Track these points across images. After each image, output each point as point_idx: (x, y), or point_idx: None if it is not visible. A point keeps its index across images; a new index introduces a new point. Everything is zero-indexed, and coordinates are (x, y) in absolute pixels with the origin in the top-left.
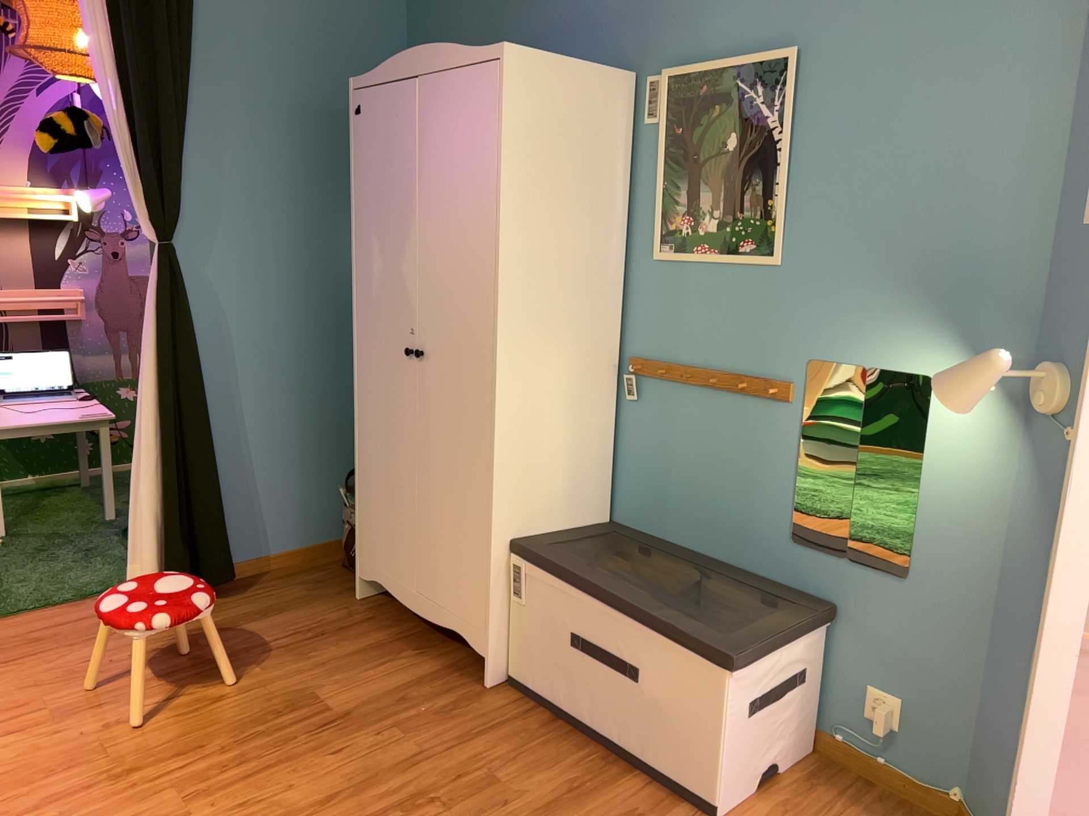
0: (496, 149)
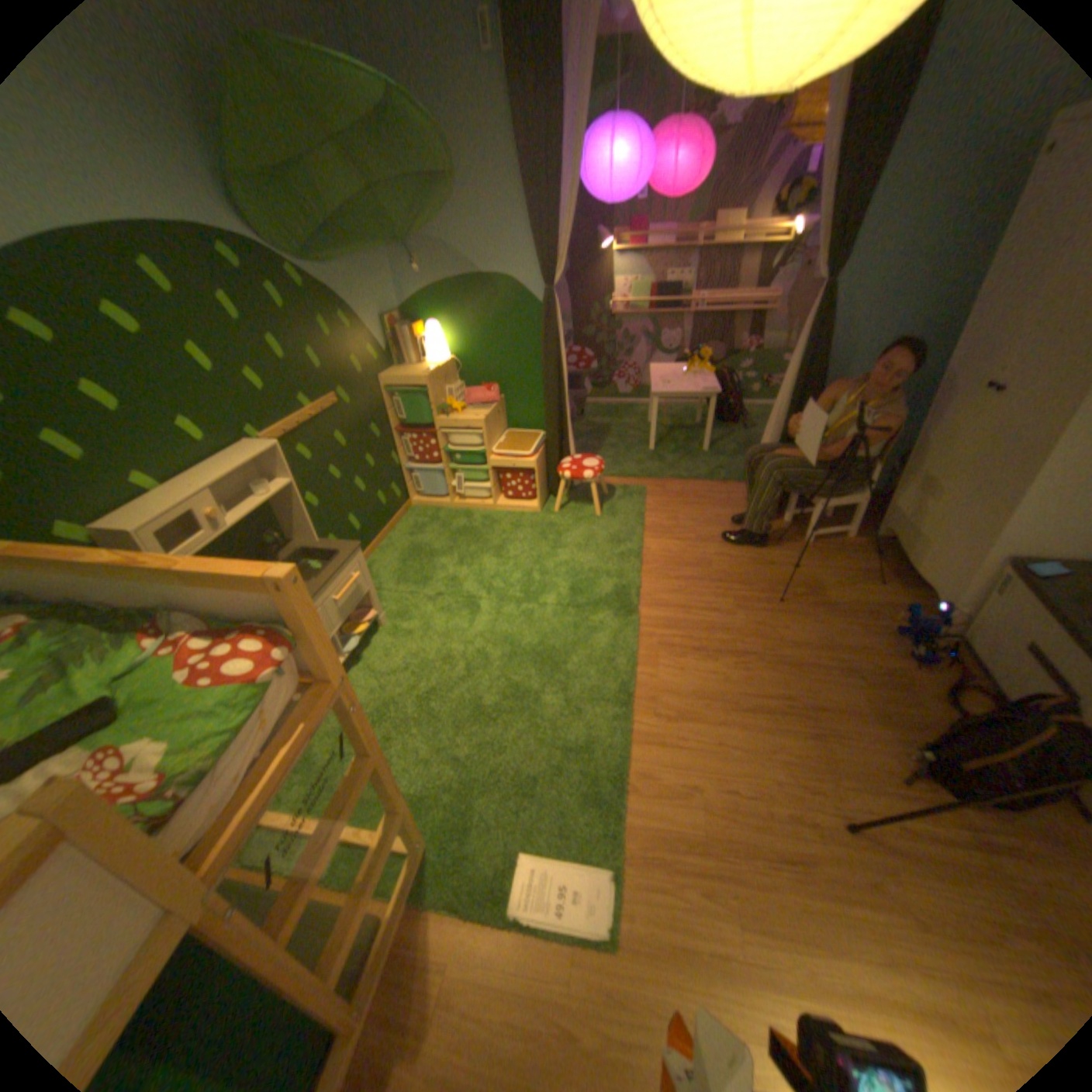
0: None
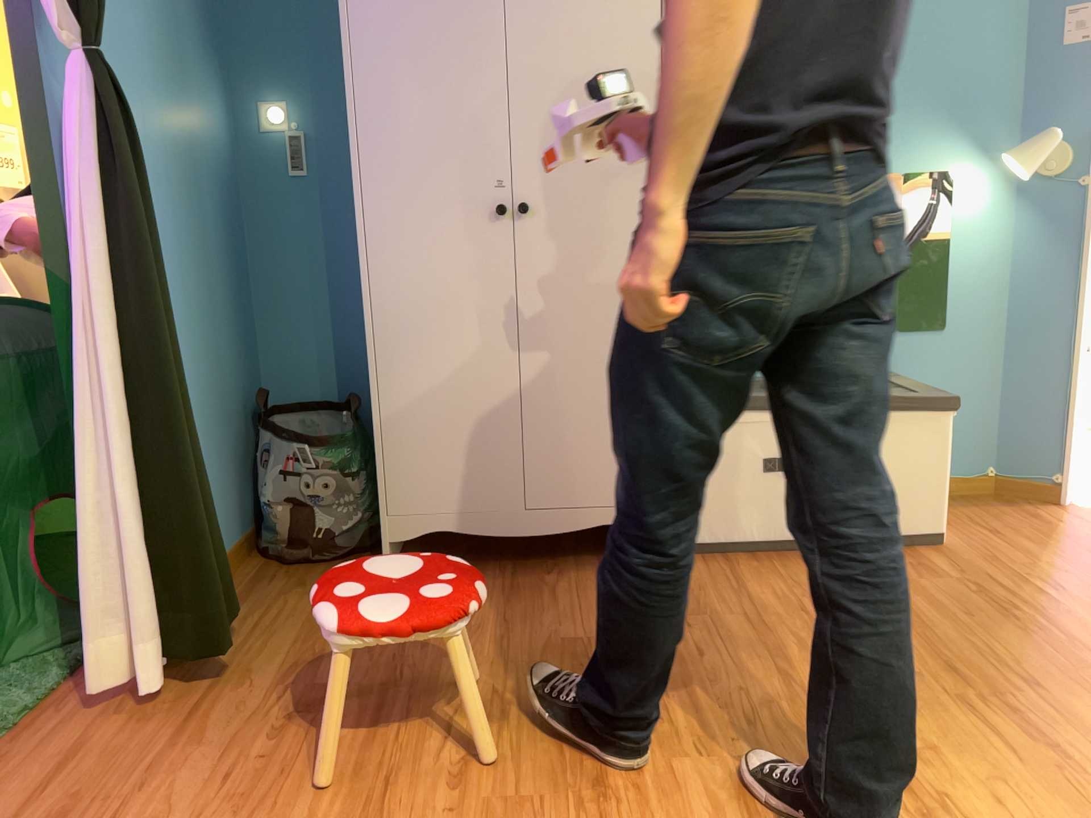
0: None
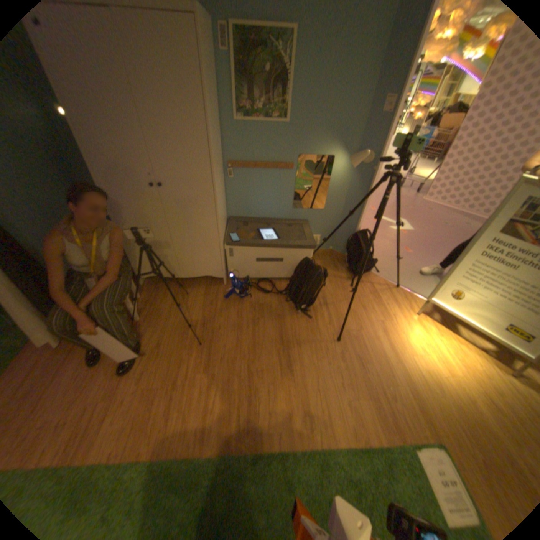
0: (202, 77)
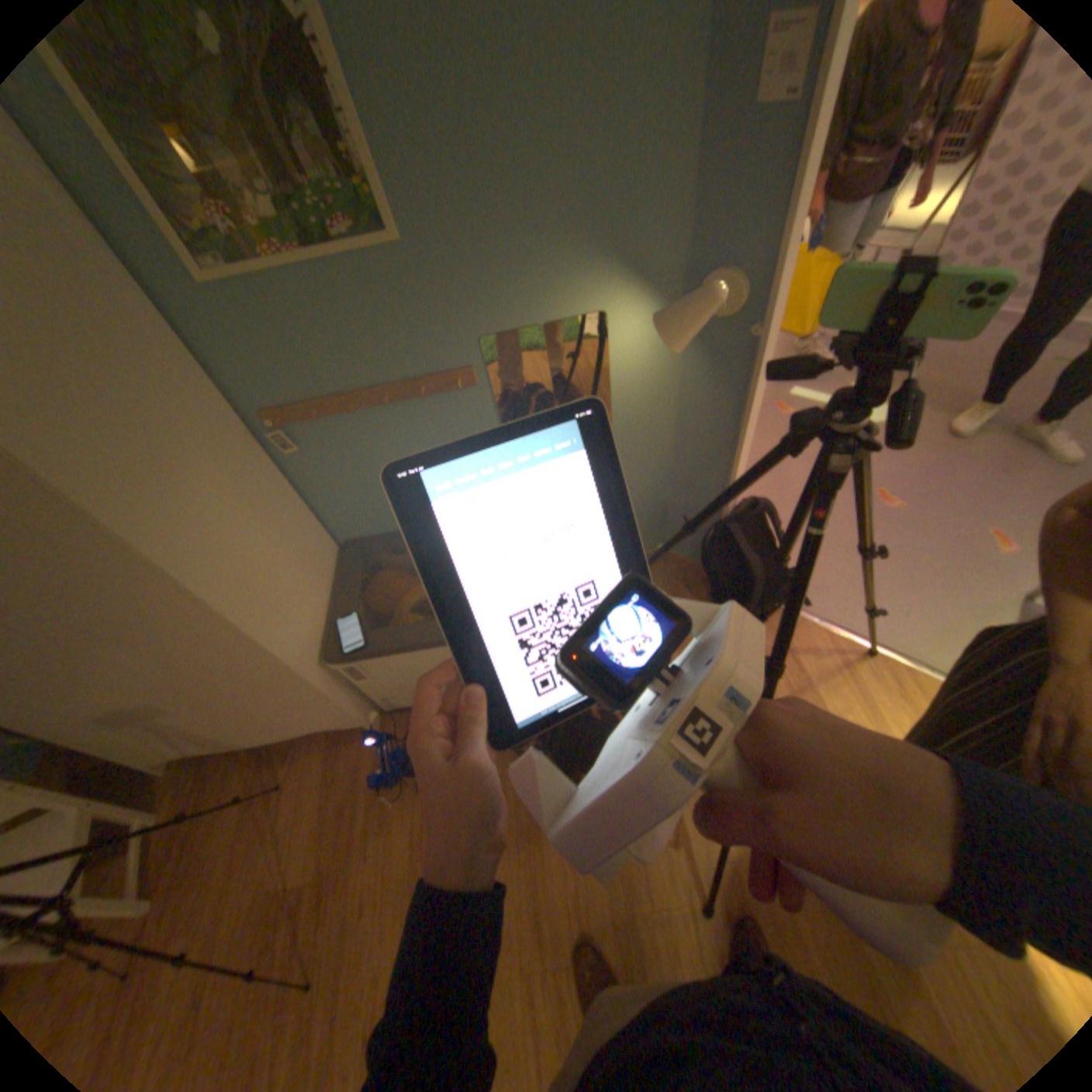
0: None
